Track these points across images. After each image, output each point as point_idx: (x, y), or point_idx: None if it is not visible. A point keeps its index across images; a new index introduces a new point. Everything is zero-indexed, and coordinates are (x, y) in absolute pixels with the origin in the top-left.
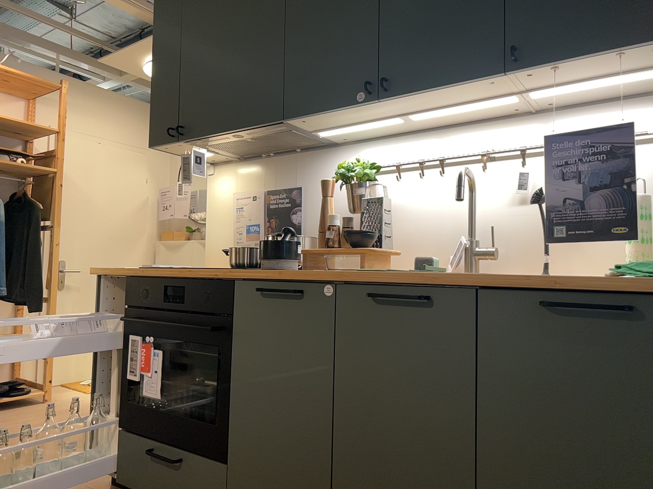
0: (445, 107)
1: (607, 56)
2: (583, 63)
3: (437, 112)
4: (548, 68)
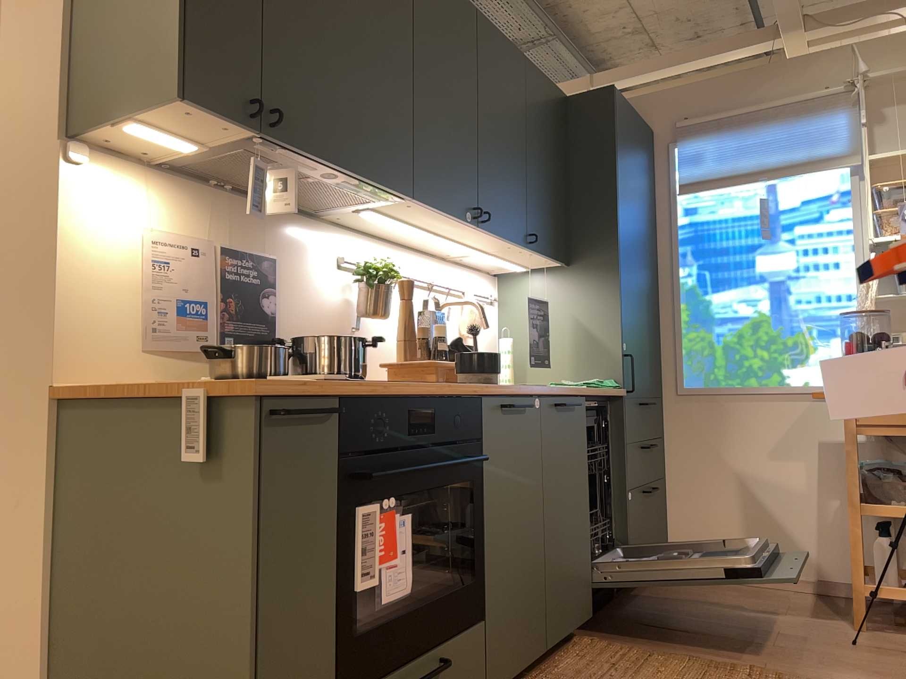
0: (460, 241)
1: (546, 258)
2: (537, 256)
3: (452, 241)
4: (533, 252)
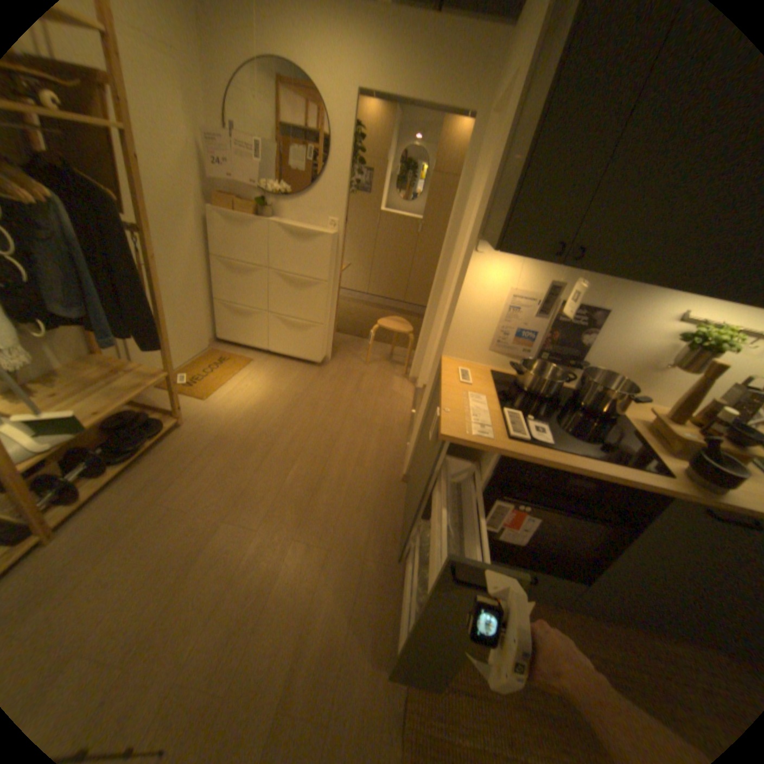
0: None
1: None
2: None
3: None
4: None
